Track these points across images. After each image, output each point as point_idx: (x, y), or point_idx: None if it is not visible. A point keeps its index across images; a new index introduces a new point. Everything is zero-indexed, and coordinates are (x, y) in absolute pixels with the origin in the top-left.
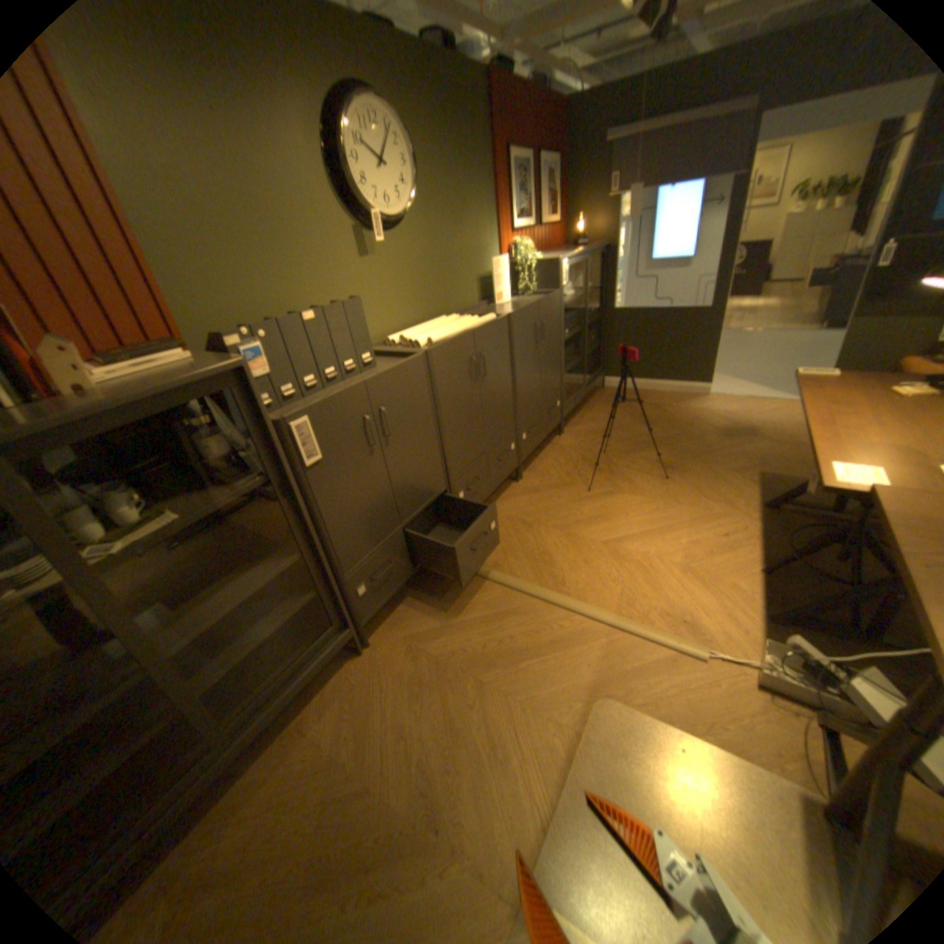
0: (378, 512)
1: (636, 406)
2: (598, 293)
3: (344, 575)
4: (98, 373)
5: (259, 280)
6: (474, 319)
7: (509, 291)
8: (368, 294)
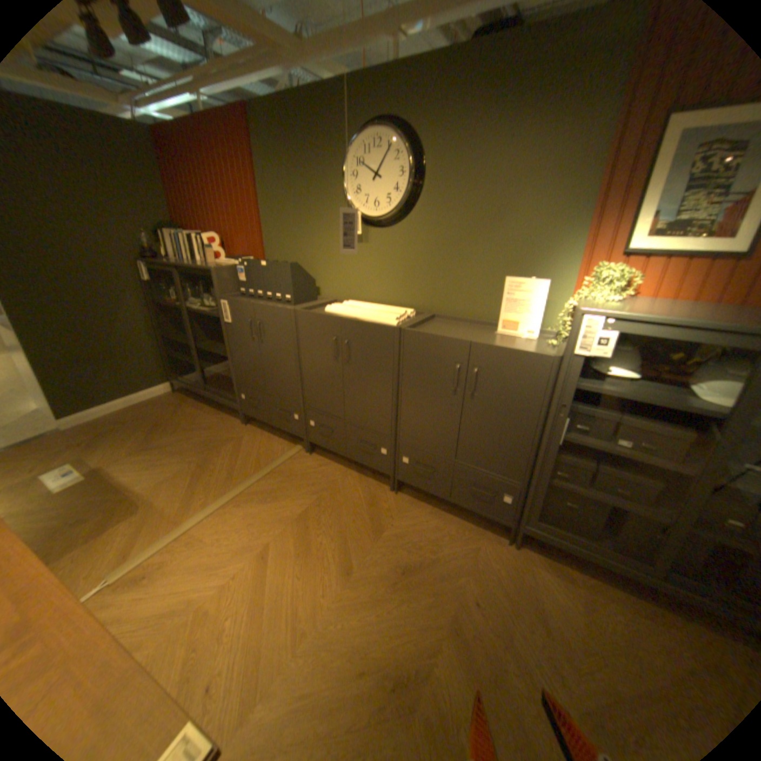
0: (254, 371)
1: None
2: None
3: (236, 381)
4: (222, 260)
5: (295, 243)
6: (389, 318)
7: (538, 327)
8: (354, 268)
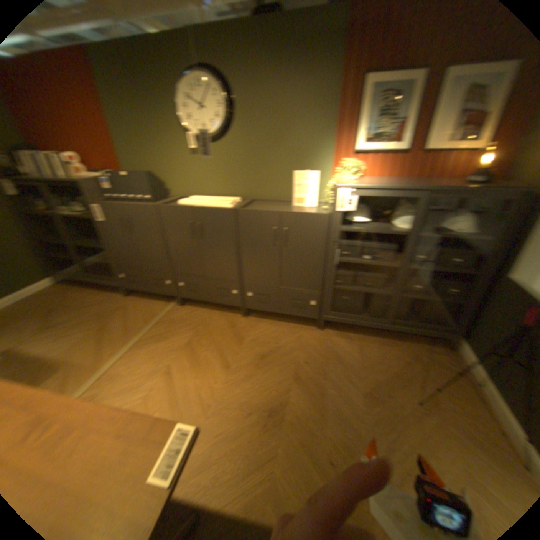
0: (126, 255)
1: (420, 385)
2: (497, 248)
3: (111, 265)
4: (80, 173)
5: (142, 157)
6: (224, 204)
7: (314, 200)
8: (191, 173)
